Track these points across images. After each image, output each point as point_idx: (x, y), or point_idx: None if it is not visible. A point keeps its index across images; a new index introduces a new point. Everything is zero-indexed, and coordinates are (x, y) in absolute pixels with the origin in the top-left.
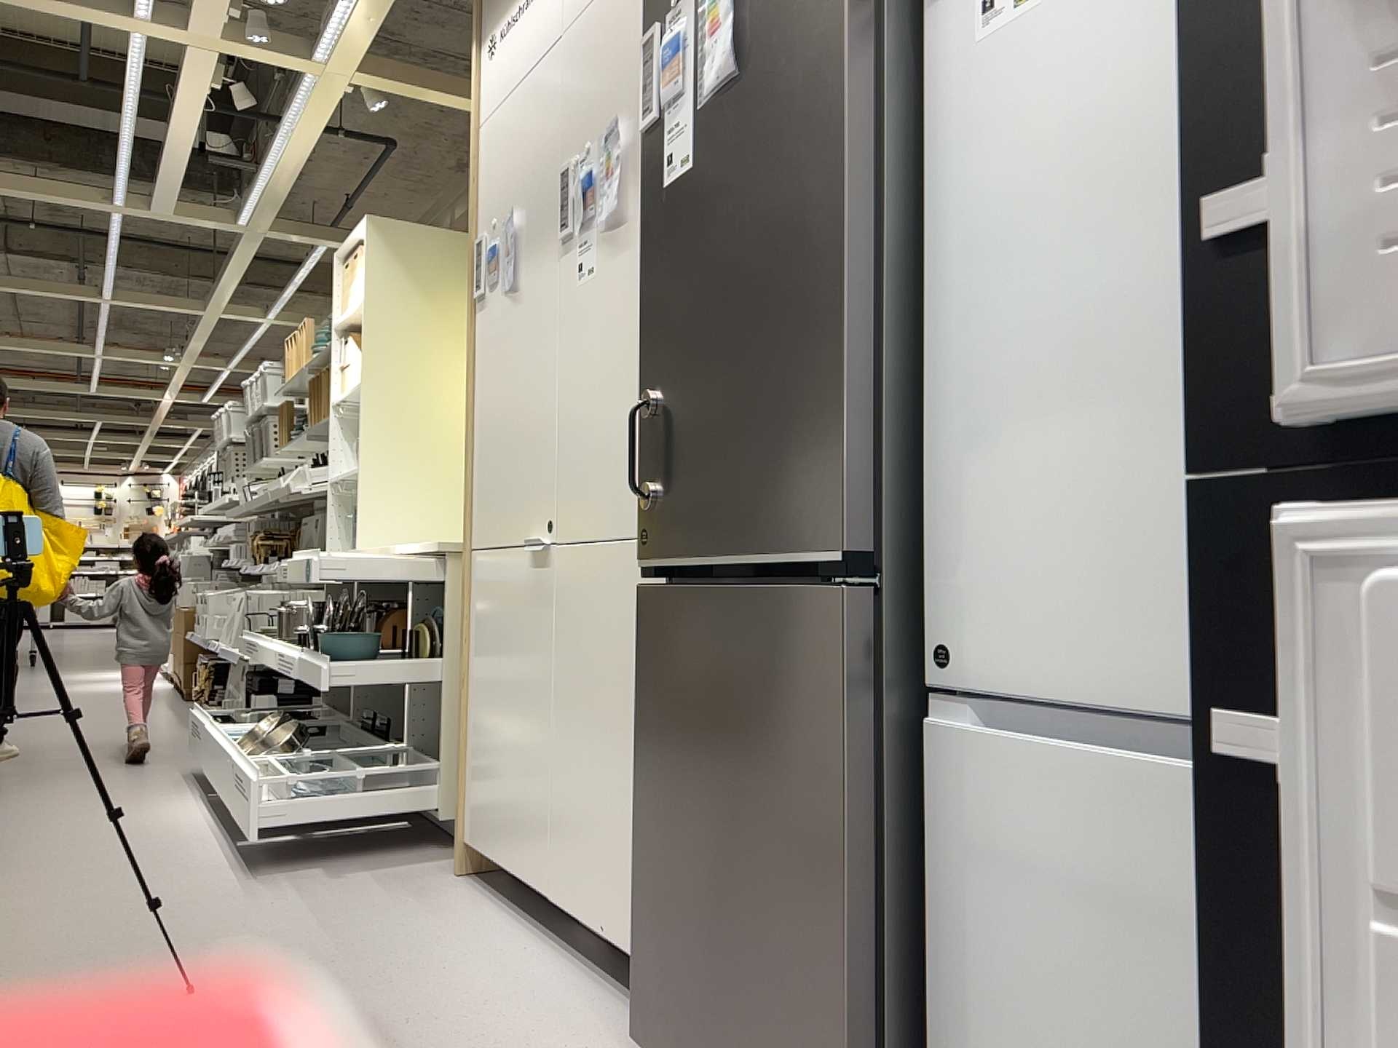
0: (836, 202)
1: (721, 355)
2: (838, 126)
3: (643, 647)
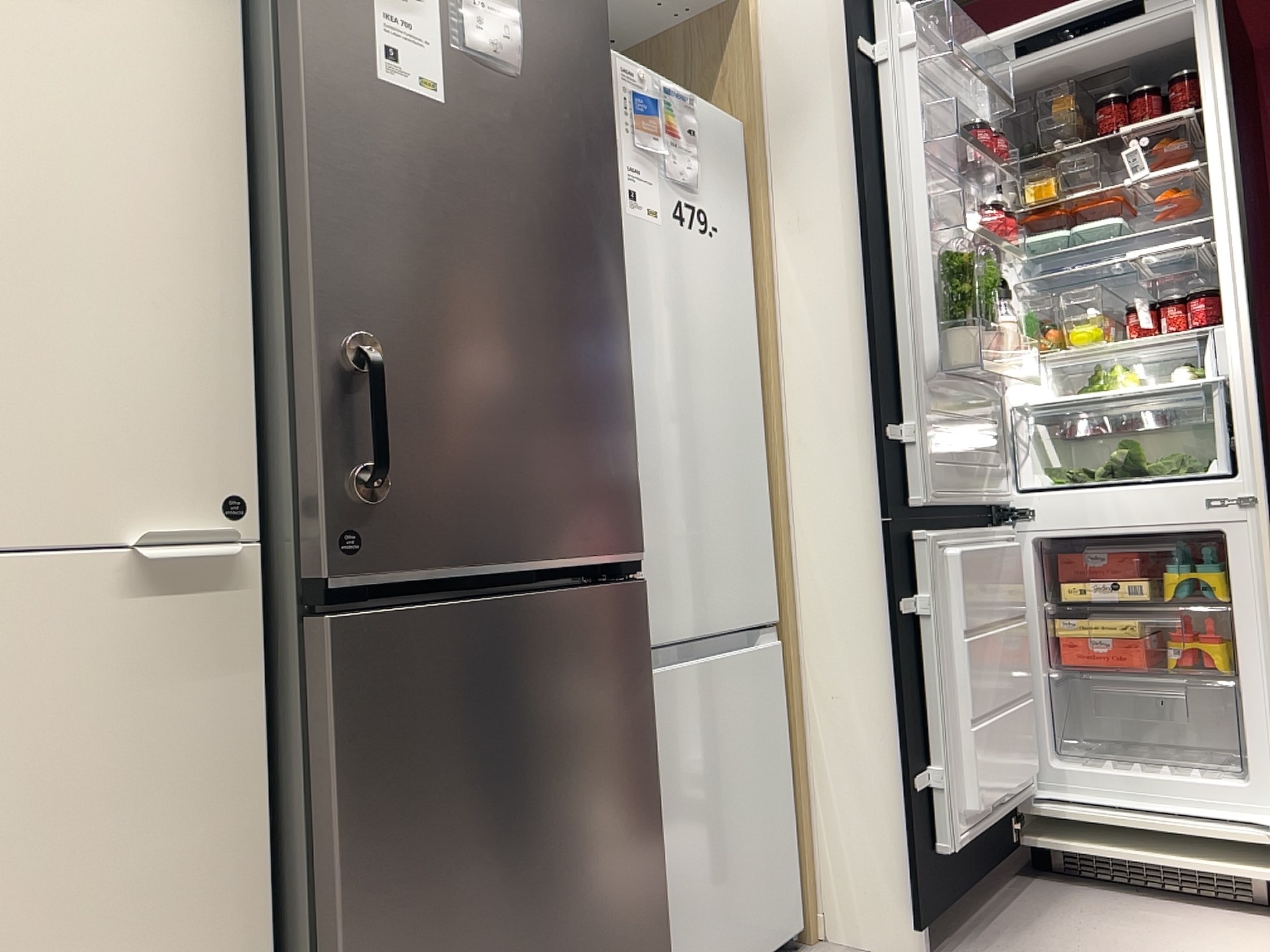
0: (617, 275)
1: (503, 345)
2: (614, 215)
3: (350, 702)
